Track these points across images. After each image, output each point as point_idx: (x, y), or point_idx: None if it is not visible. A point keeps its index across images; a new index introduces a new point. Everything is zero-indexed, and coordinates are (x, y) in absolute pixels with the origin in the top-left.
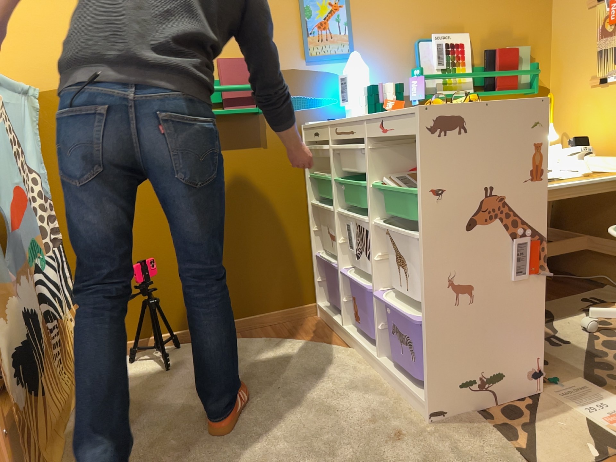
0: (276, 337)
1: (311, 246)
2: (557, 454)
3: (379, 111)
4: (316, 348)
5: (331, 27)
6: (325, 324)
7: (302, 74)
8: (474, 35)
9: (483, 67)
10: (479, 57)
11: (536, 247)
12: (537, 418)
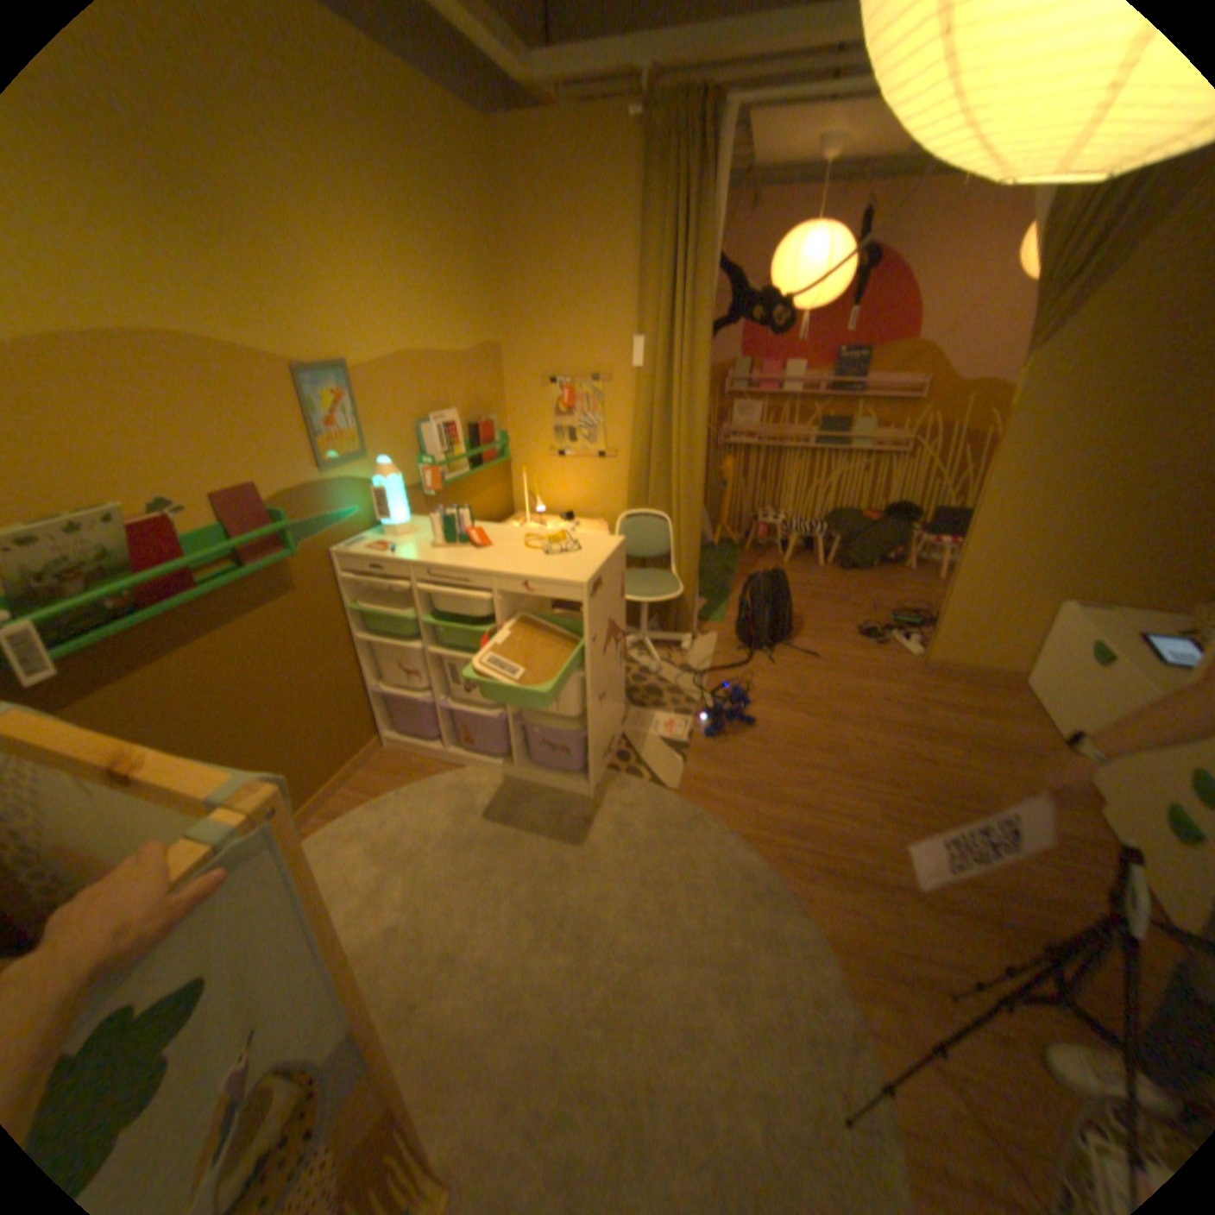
0: (369, 797)
1: (362, 680)
2: (663, 769)
3: (463, 544)
4: (433, 785)
5: (337, 421)
6: (405, 753)
7: (317, 488)
8: (457, 408)
9: (470, 441)
10: (464, 430)
11: (622, 642)
12: (635, 751)
